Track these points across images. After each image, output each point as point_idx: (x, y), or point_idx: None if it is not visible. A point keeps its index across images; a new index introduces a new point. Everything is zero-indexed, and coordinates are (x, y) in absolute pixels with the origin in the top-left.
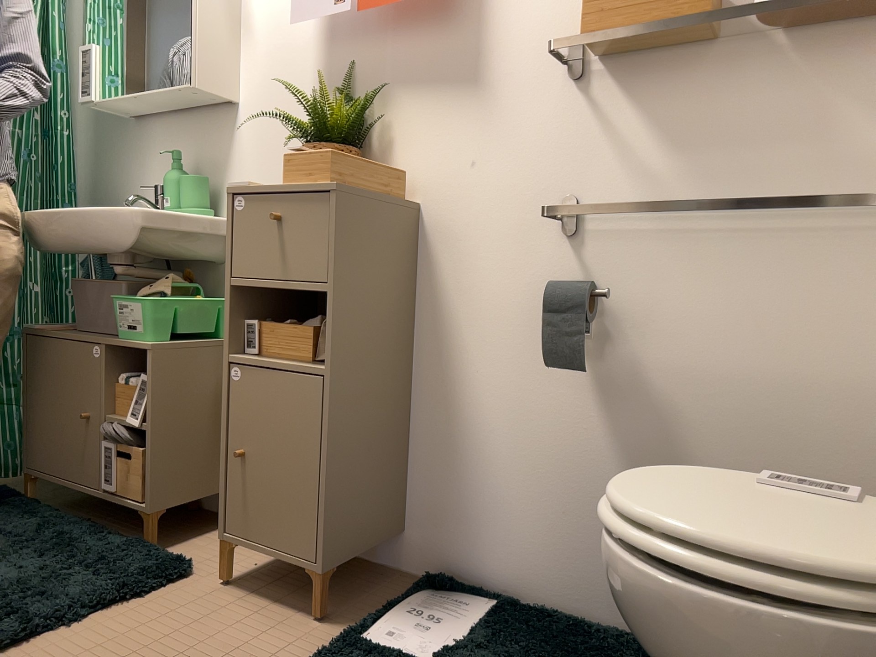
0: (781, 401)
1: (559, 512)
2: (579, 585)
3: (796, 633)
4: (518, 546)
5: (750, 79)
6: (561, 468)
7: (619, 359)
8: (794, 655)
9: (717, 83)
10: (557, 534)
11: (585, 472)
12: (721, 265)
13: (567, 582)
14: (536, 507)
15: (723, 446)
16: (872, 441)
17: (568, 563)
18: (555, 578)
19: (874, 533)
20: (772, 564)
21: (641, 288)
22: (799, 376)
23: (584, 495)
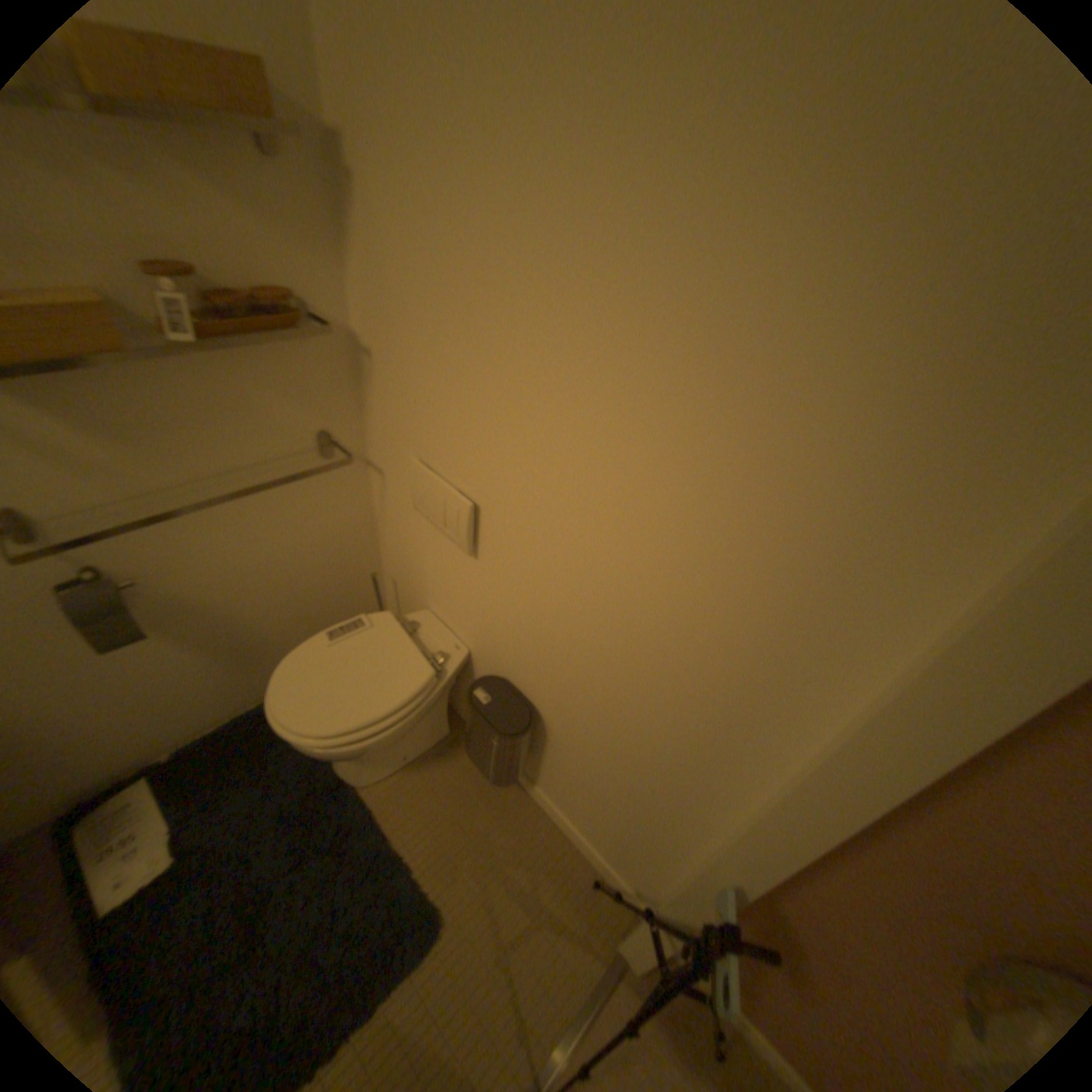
0: (277, 567)
1: (149, 705)
2: (190, 721)
3: (407, 720)
4: (124, 743)
5: (162, 371)
6: (134, 685)
7: (146, 603)
8: (407, 725)
9: (128, 375)
10: (156, 714)
11: (159, 674)
12: (203, 513)
13: (180, 727)
14: (126, 717)
15: (252, 604)
16: (328, 559)
17: (175, 719)
18: (169, 732)
19: (394, 650)
20: (391, 709)
21: (140, 552)
22: (282, 551)
23: (165, 684)
